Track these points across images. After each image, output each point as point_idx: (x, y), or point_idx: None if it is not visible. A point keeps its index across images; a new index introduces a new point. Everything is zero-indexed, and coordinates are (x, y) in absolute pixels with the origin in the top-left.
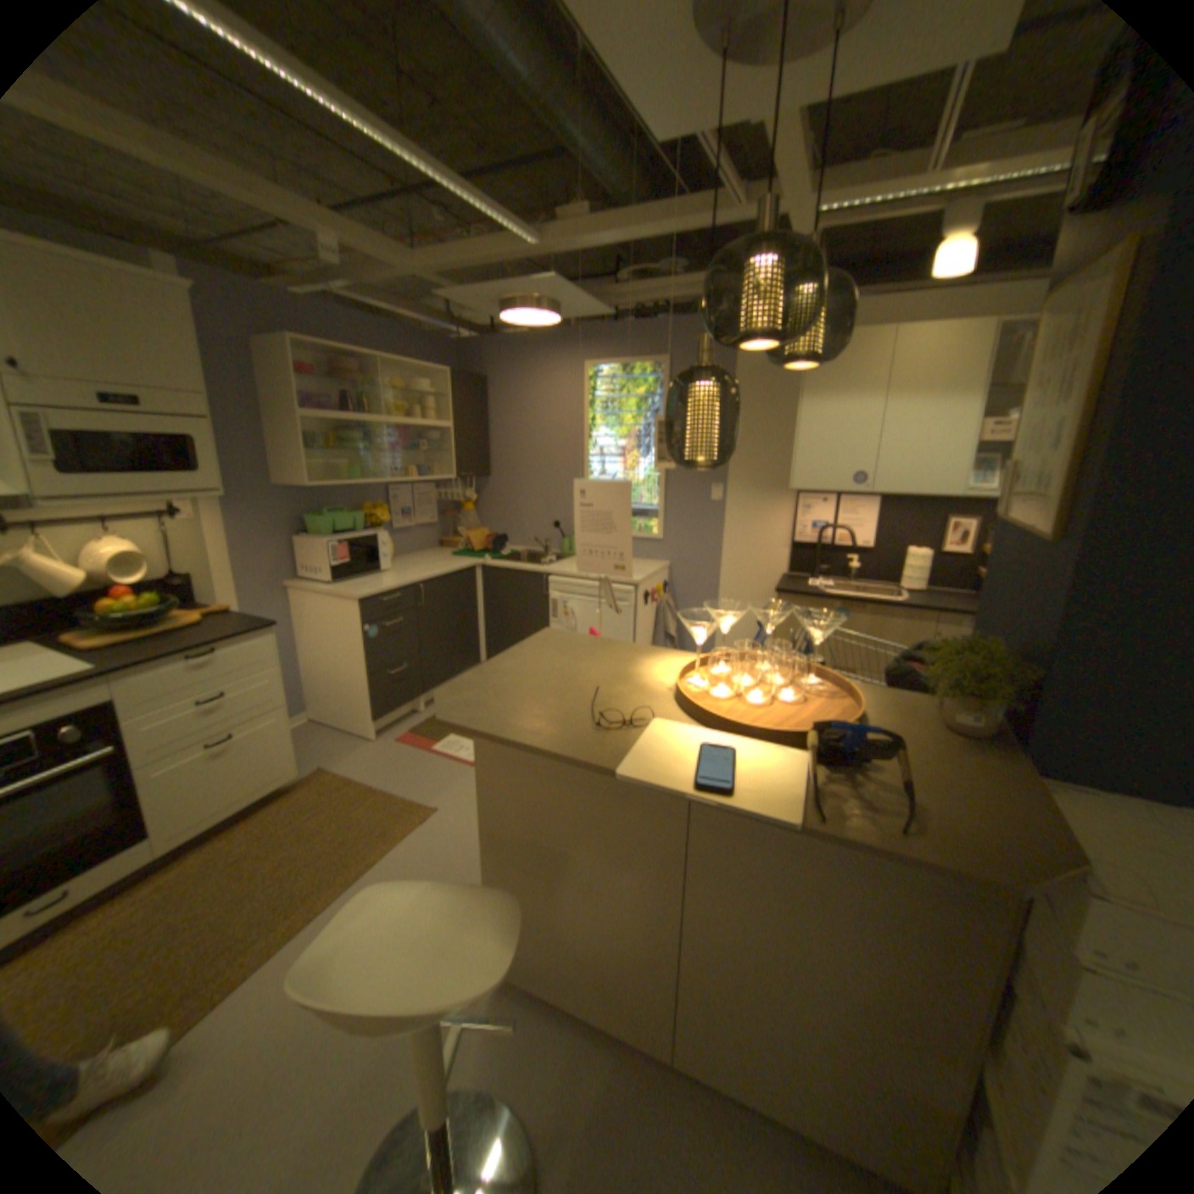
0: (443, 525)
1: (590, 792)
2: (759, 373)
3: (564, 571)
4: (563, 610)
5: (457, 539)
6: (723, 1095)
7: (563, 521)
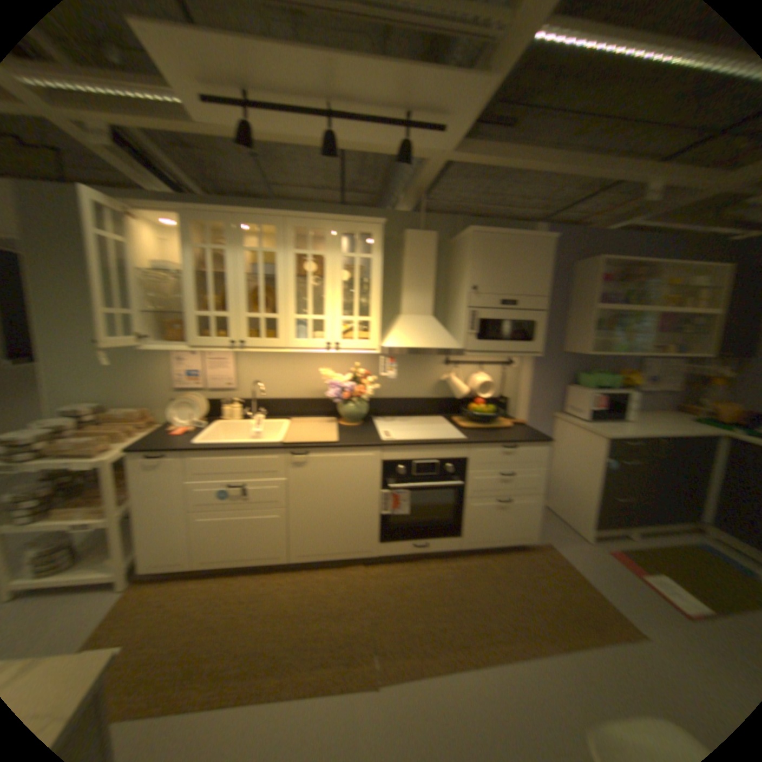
0: (684, 392)
1: None
2: None
3: None
4: None
5: (698, 407)
6: None
7: None
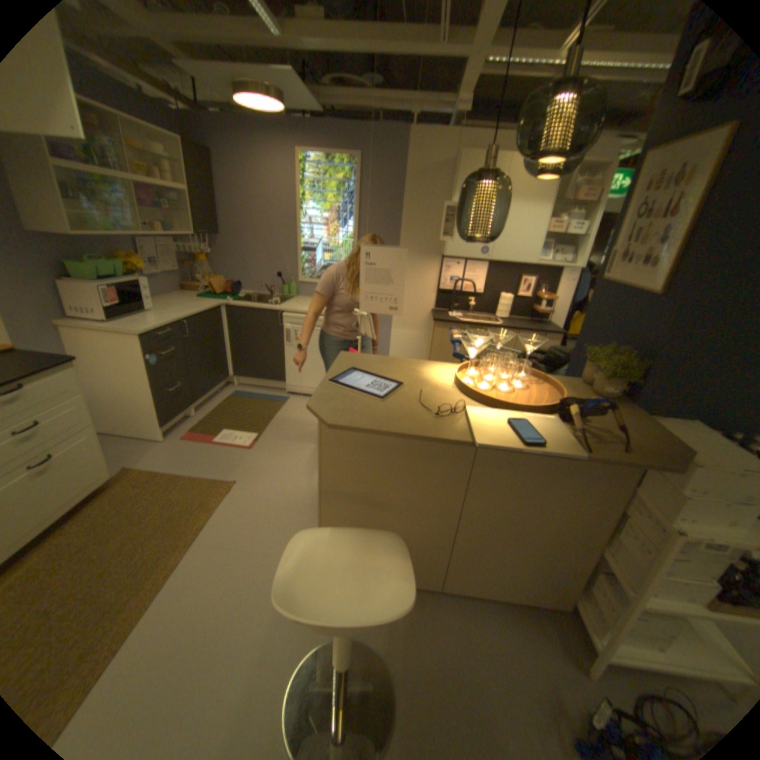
0: (180, 271)
1: (408, 455)
2: (421, 173)
3: (292, 308)
4: (294, 336)
5: (195, 283)
6: (470, 597)
7: (281, 271)
